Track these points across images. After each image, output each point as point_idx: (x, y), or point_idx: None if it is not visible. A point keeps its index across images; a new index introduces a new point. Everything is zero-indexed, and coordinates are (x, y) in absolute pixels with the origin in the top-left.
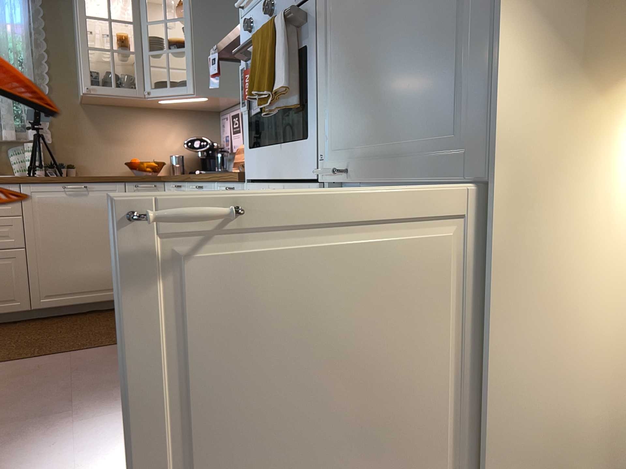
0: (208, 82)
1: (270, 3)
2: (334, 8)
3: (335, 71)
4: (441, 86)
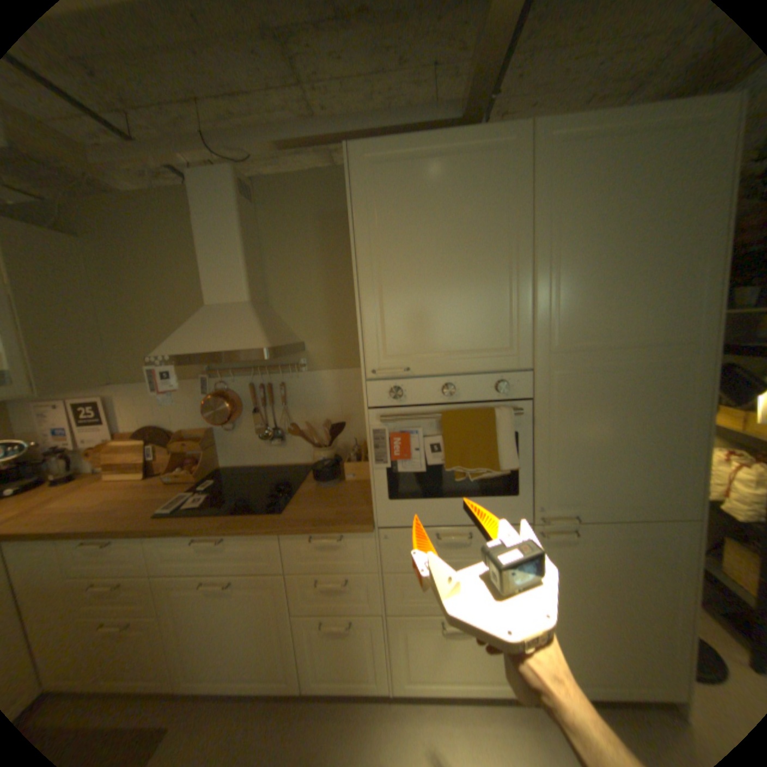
0: (54, 375)
1: (453, 388)
2: (554, 414)
3: (554, 454)
4: (663, 476)
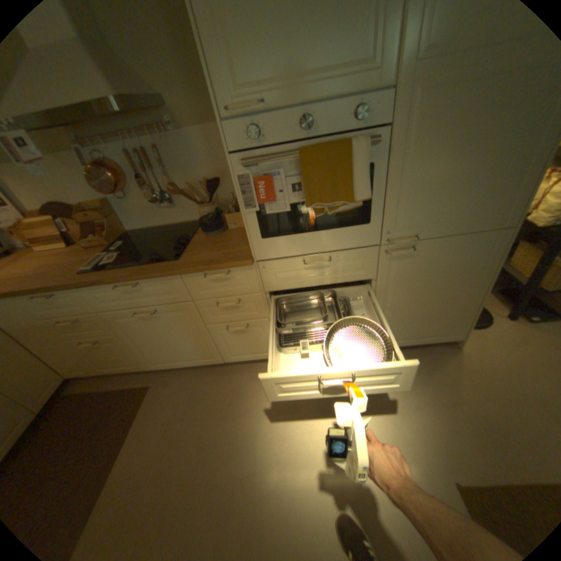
0: None
1: (311, 119)
2: (411, 140)
3: (405, 182)
4: (497, 192)
